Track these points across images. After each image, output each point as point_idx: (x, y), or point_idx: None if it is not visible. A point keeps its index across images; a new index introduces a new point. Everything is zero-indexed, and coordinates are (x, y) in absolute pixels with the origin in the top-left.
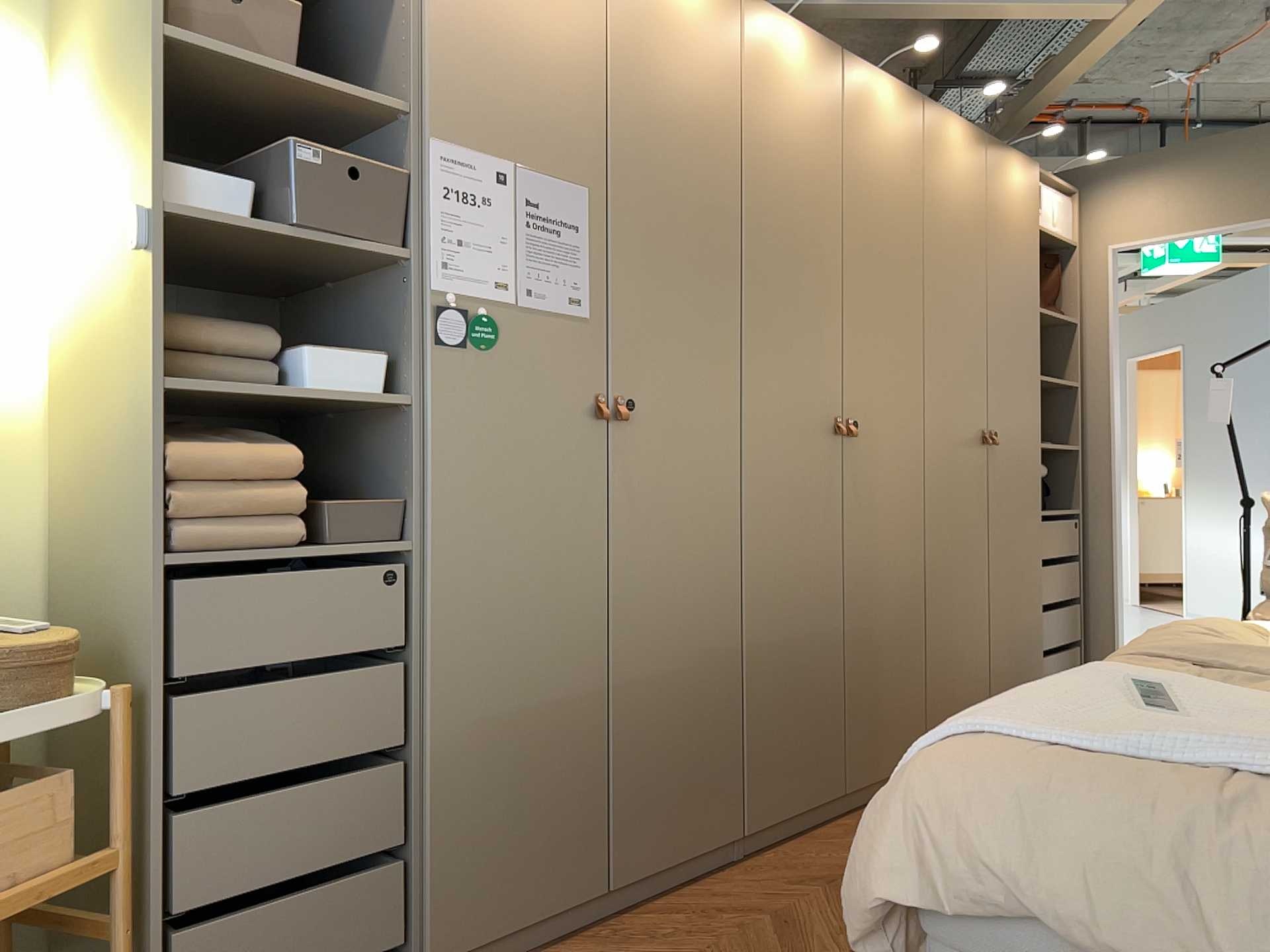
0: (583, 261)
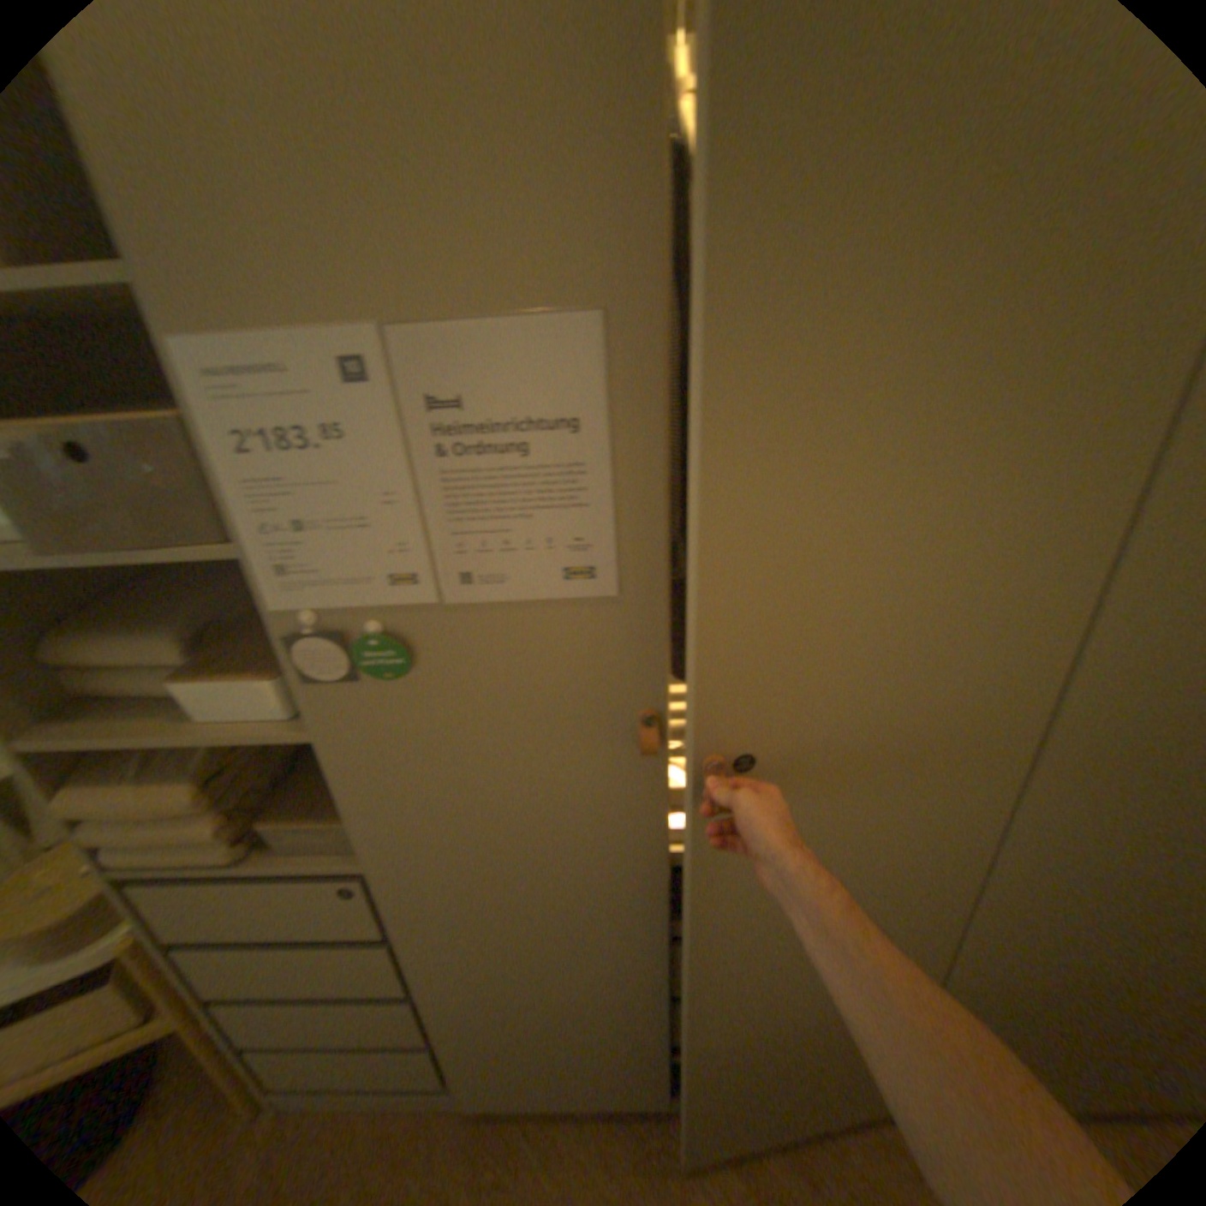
0: (596, 493)
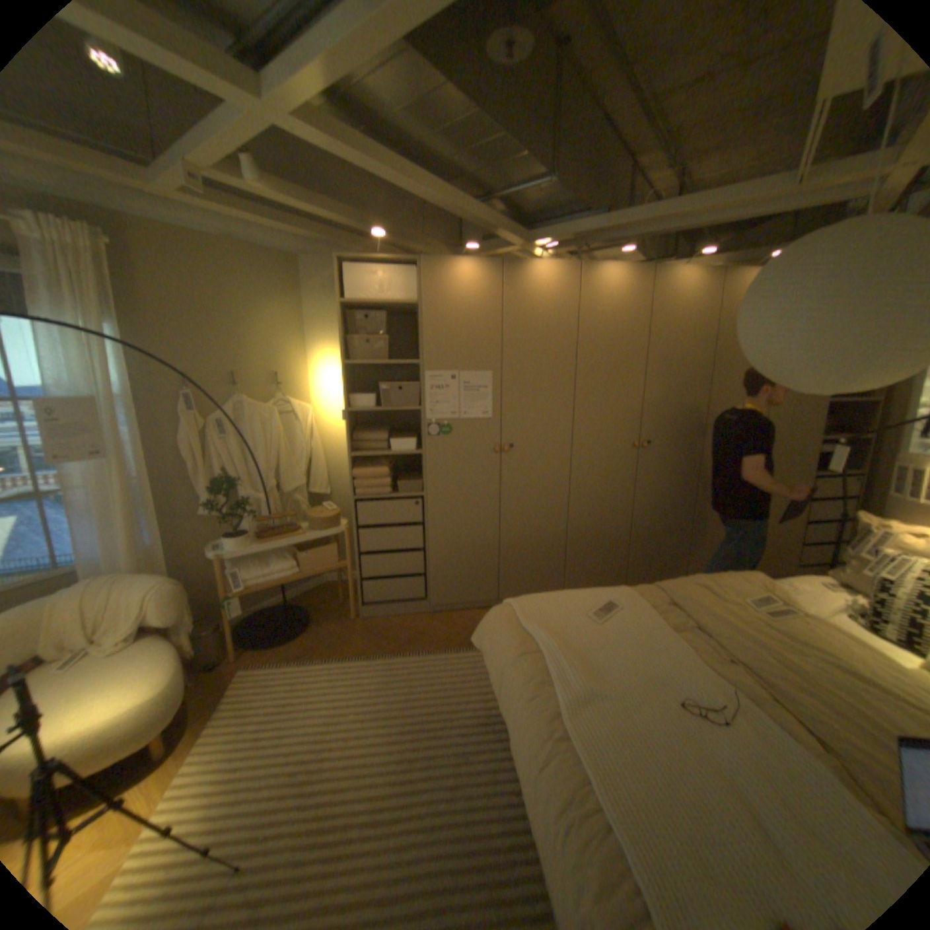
0: (488, 399)
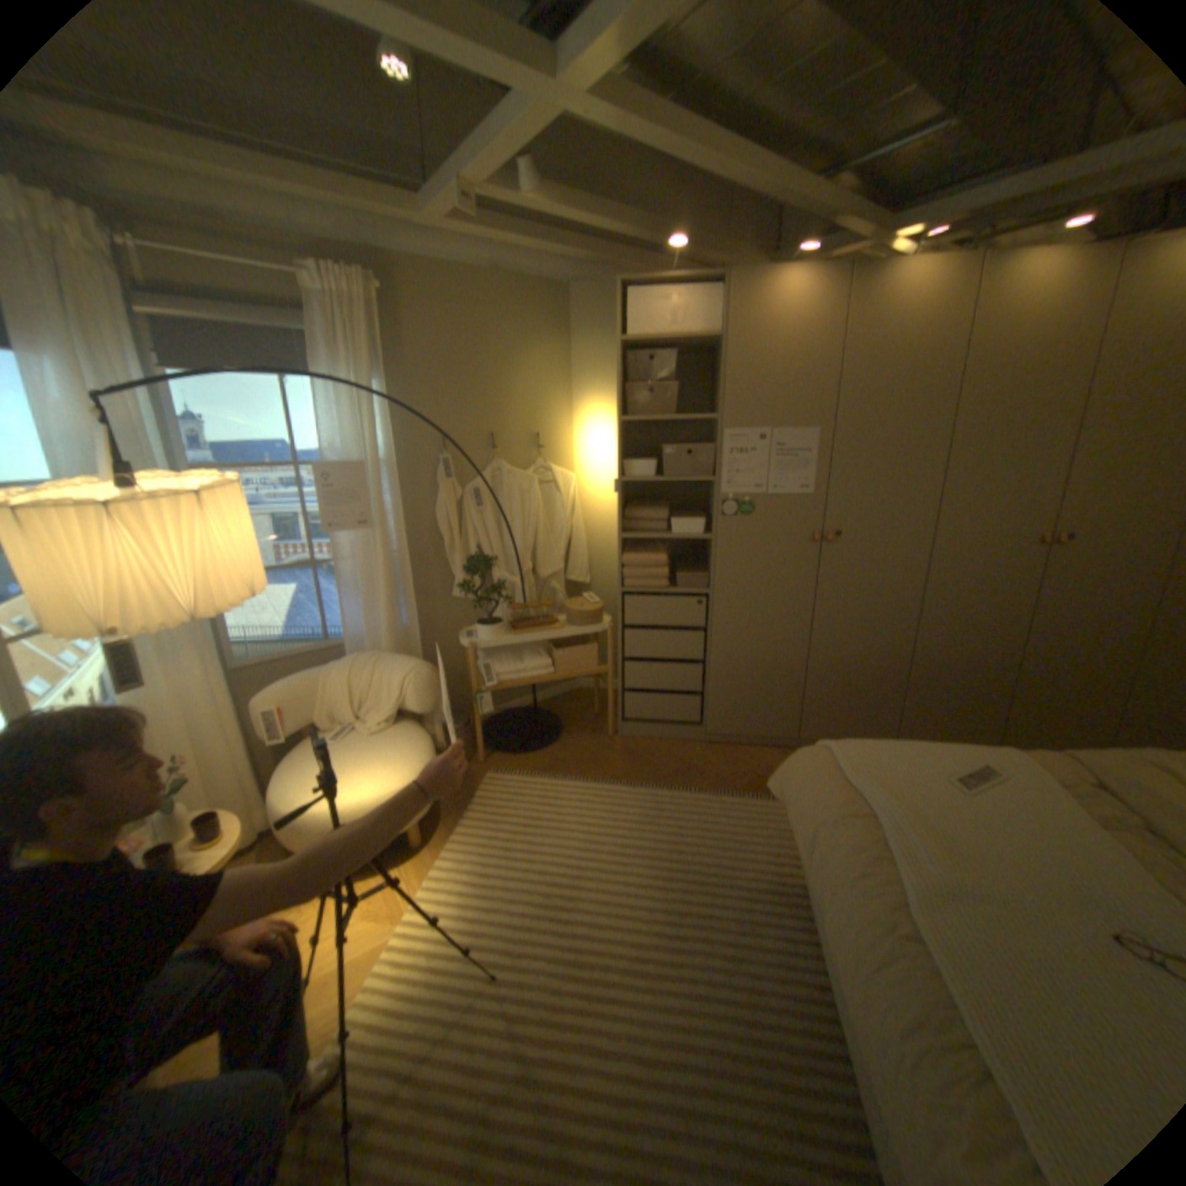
0: (810, 467)
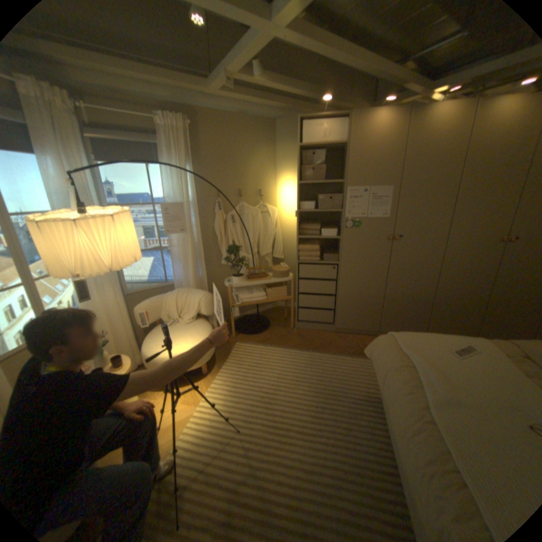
0: (388, 204)
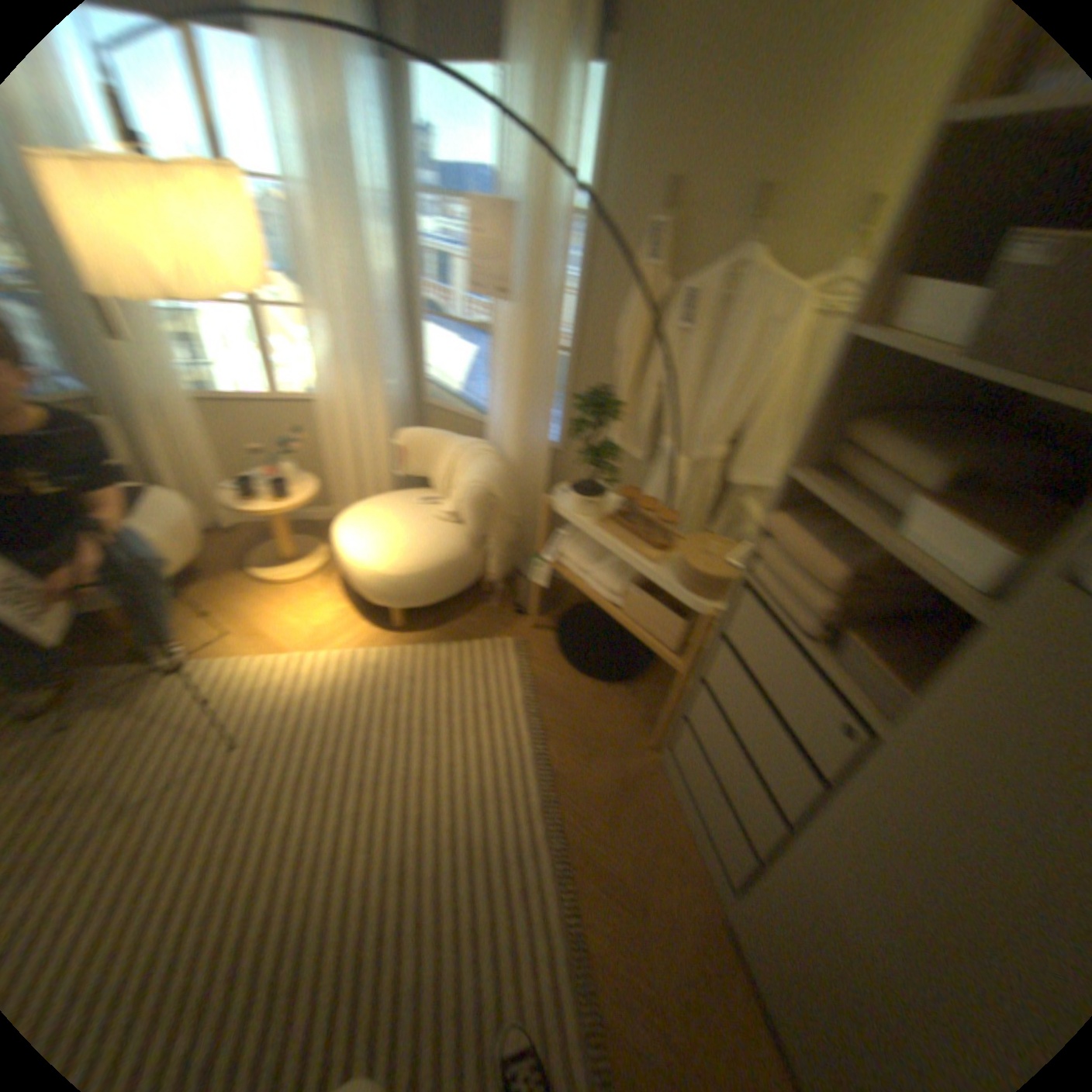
0: None
